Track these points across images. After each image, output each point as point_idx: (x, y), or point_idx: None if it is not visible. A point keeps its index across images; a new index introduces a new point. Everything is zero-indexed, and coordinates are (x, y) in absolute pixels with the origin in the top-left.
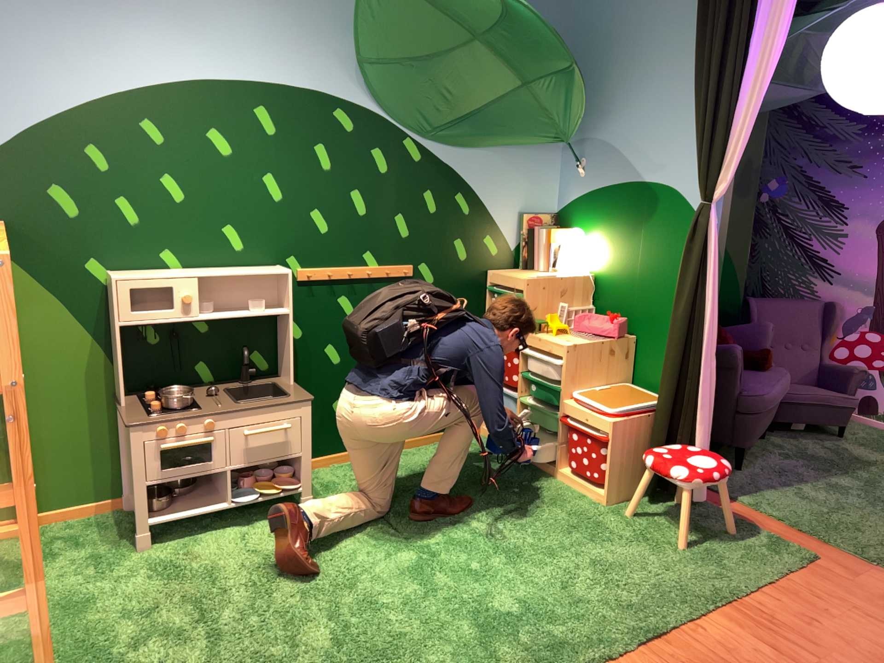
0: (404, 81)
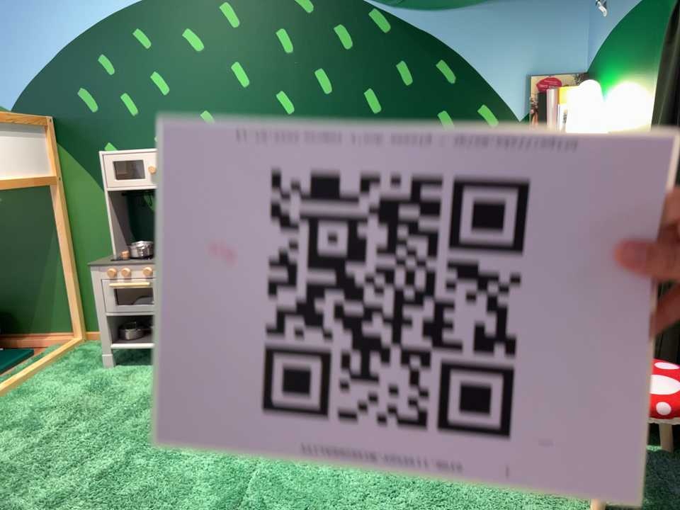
0: None
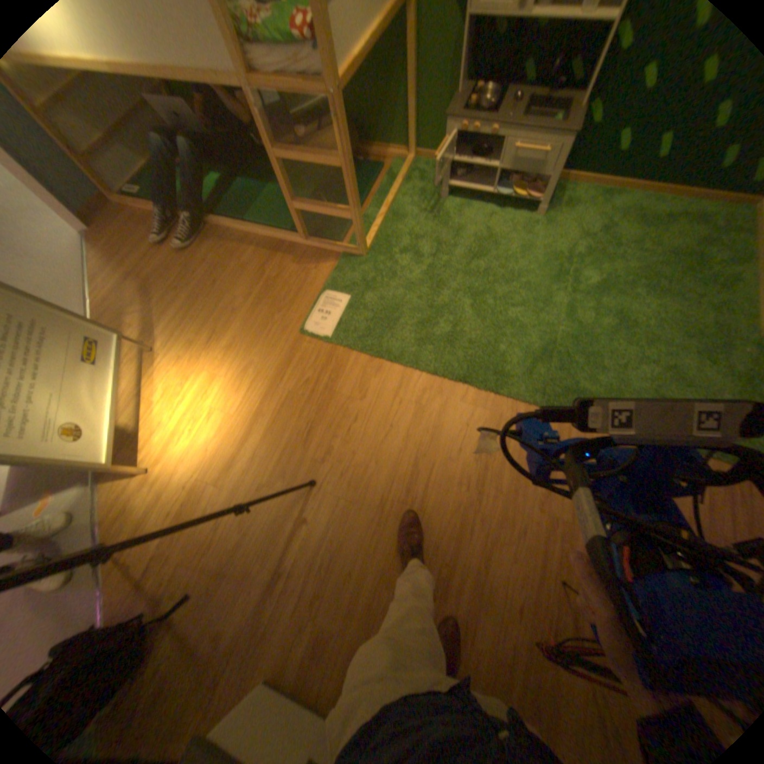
0: None
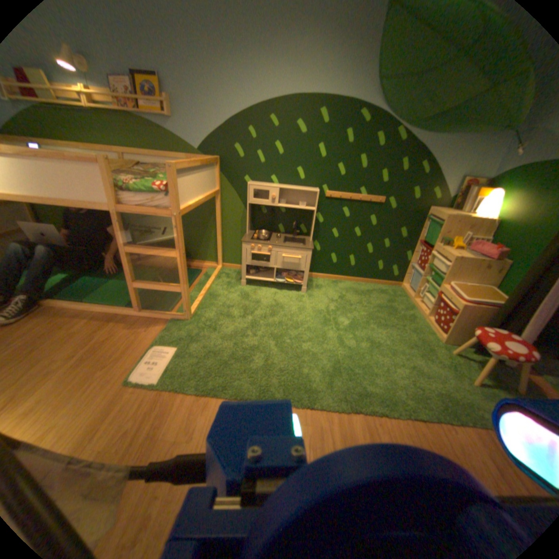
0: (404, 84)
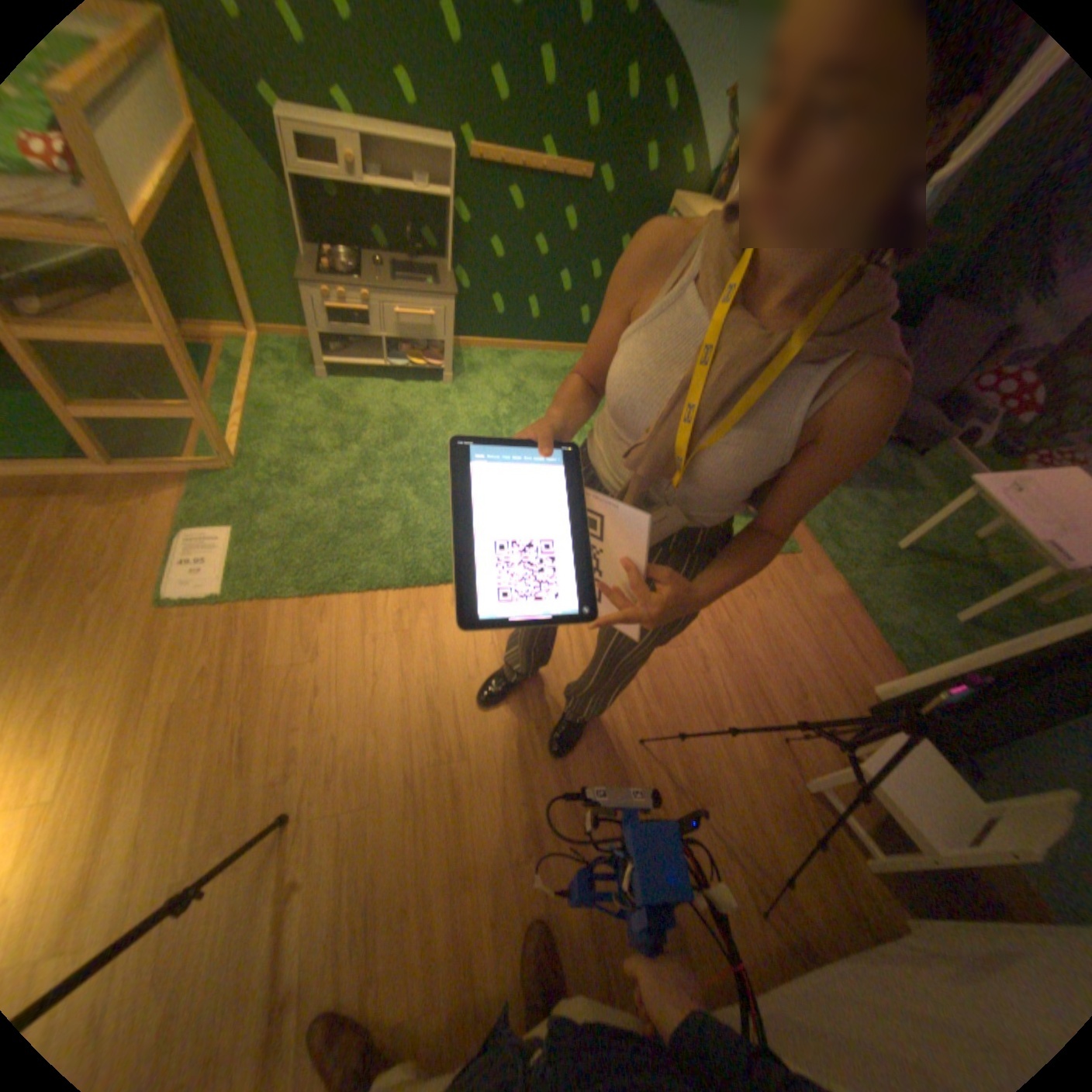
0: None
